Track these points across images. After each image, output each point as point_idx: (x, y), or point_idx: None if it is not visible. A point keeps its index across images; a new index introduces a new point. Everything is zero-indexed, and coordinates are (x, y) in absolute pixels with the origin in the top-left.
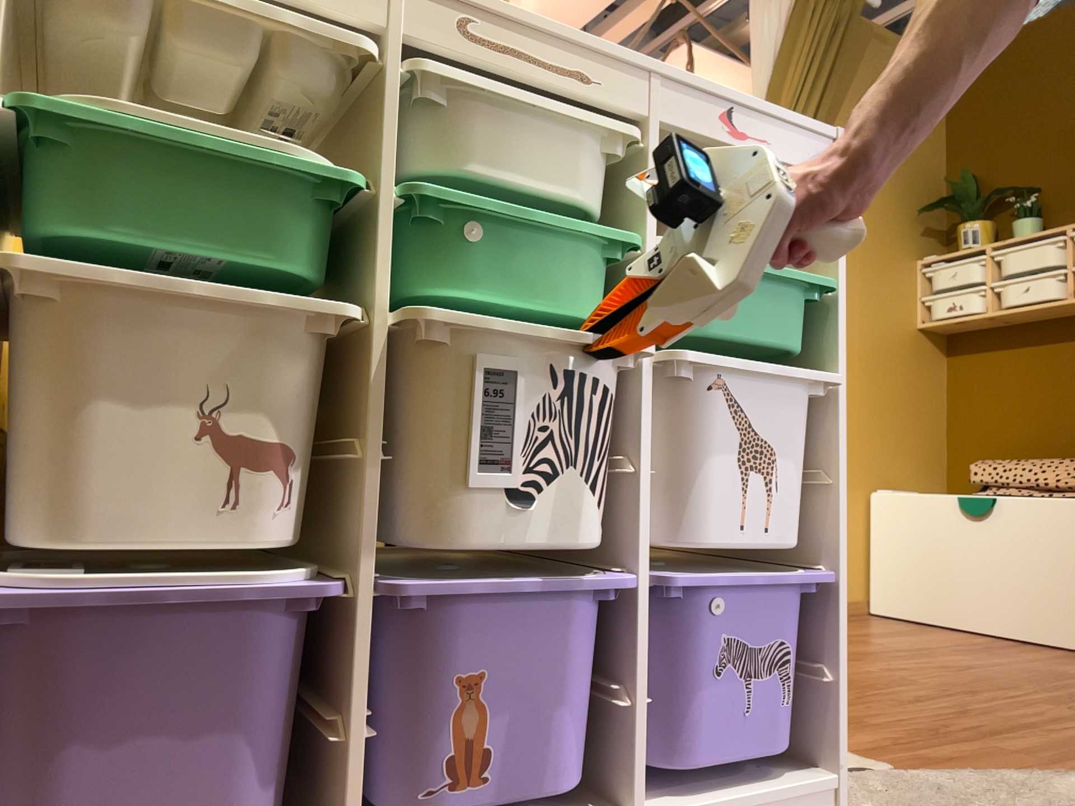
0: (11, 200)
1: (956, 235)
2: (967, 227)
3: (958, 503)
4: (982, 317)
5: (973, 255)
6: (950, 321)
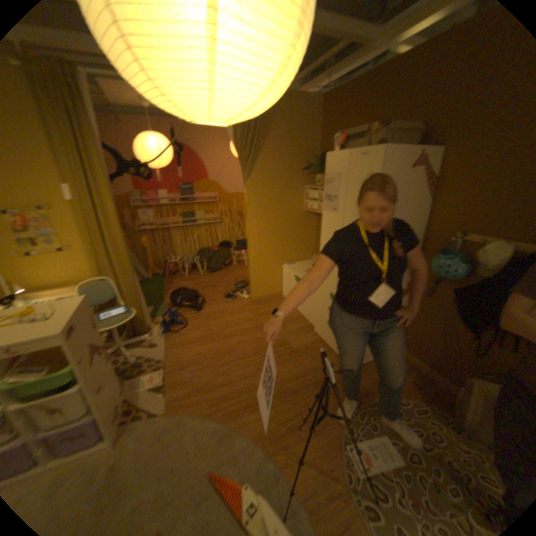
0: None
1: (316, 179)
2: (319, 176)
3: (294, 279)
4: (318, 213)
5: (318, 189)
6: (311, 211)
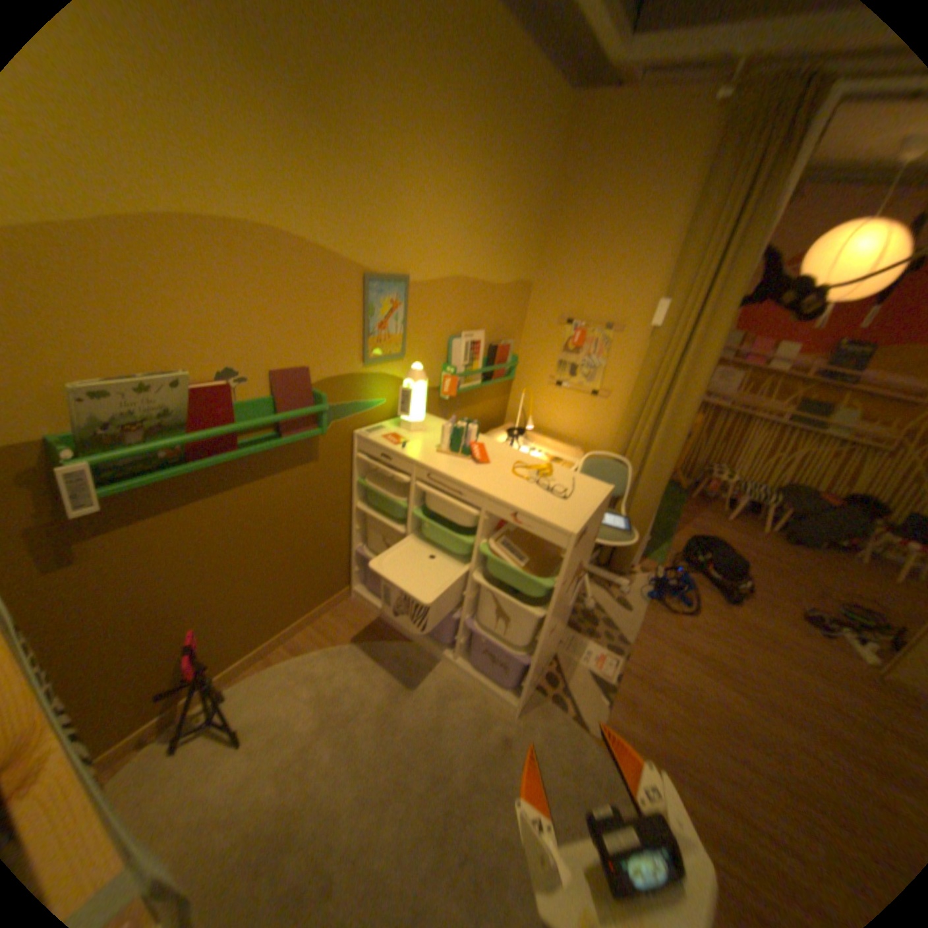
0: (363, 489)
1: None
2: None
3: None
4: None
5: None
6: None
